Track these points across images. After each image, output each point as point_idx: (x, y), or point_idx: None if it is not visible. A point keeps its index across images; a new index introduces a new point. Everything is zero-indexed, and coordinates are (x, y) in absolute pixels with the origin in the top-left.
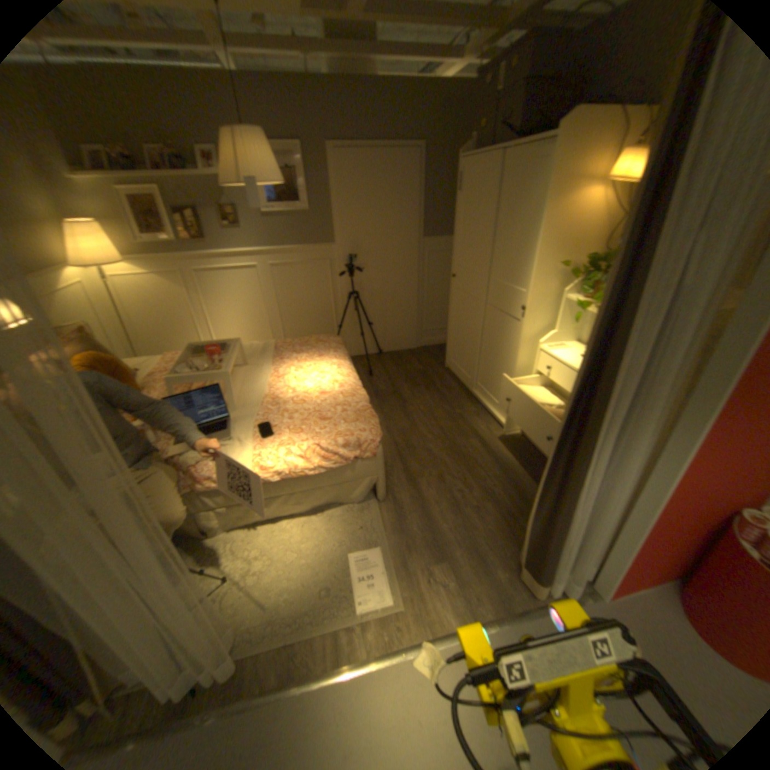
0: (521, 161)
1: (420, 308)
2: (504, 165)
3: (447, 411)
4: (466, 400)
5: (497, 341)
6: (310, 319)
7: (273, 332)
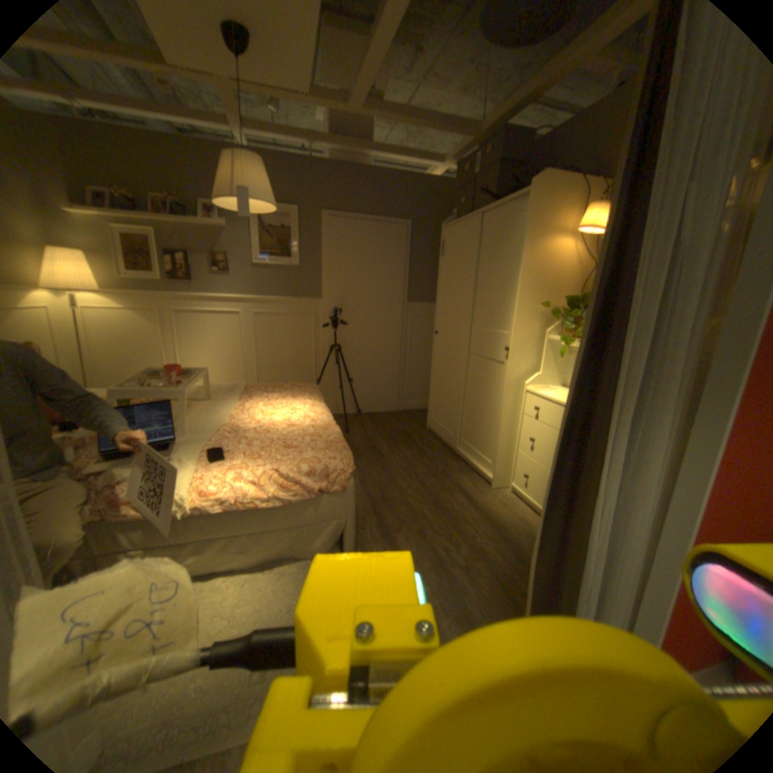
0: (498, 219)
1: (401, 369)
2: (483, 226)
3: (428, 466)
4: (448, 457)
5: (481, 388)
6: (286, 370)
7: (245, 380)
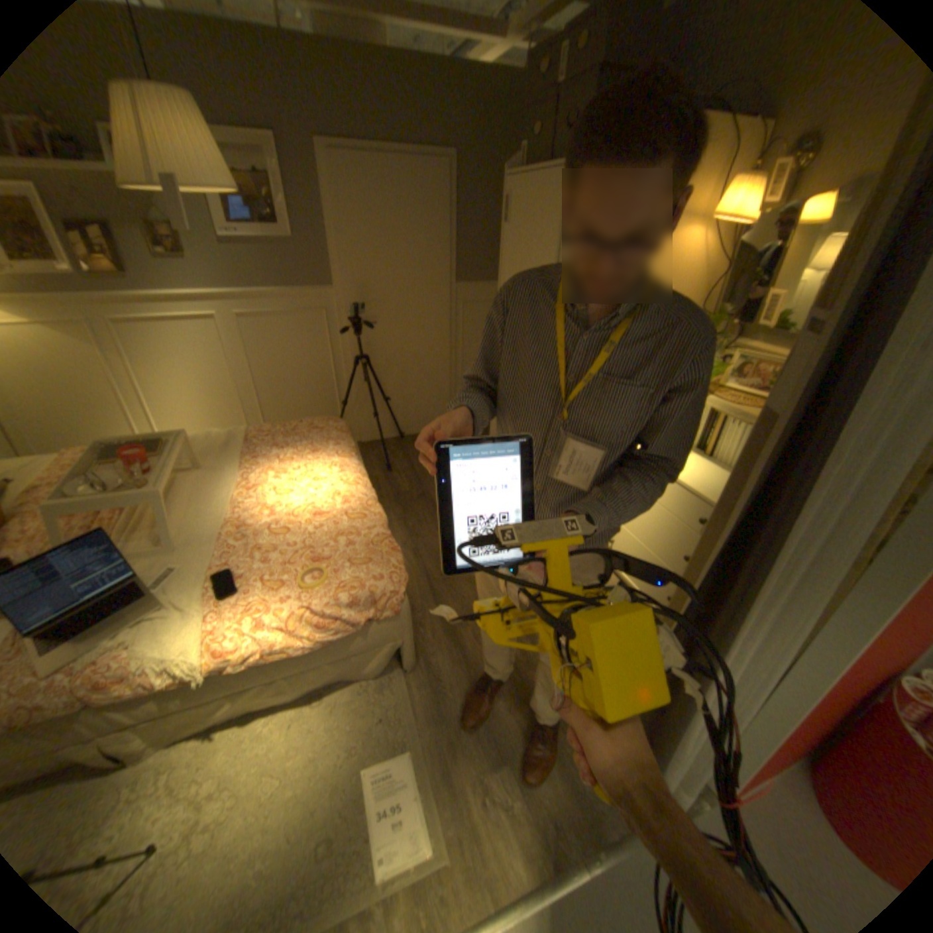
0: None
1: (452, 376)
2: None
3: None
4: None
5: None
6: (299, 392)
7: (244, 411)
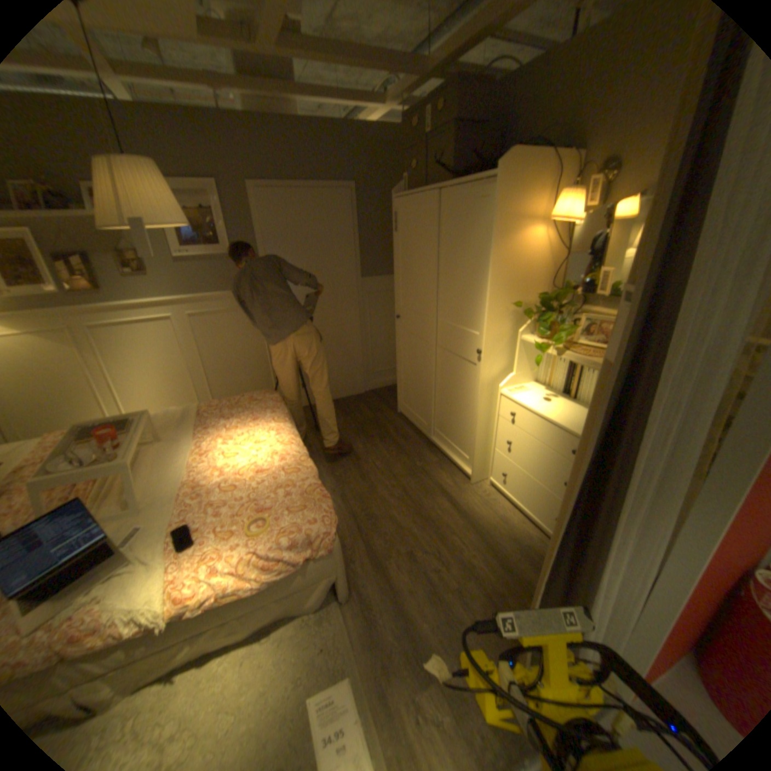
0: (458, 201)
1: (364, 350)
2: (441, 206)
3: (406, 465)
4: (424, 449)
5: (452, 385)
6: (240, 372)
7: (195, 391)
